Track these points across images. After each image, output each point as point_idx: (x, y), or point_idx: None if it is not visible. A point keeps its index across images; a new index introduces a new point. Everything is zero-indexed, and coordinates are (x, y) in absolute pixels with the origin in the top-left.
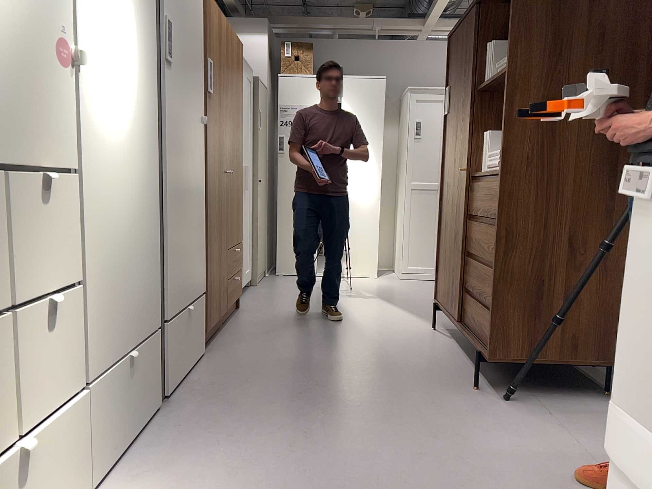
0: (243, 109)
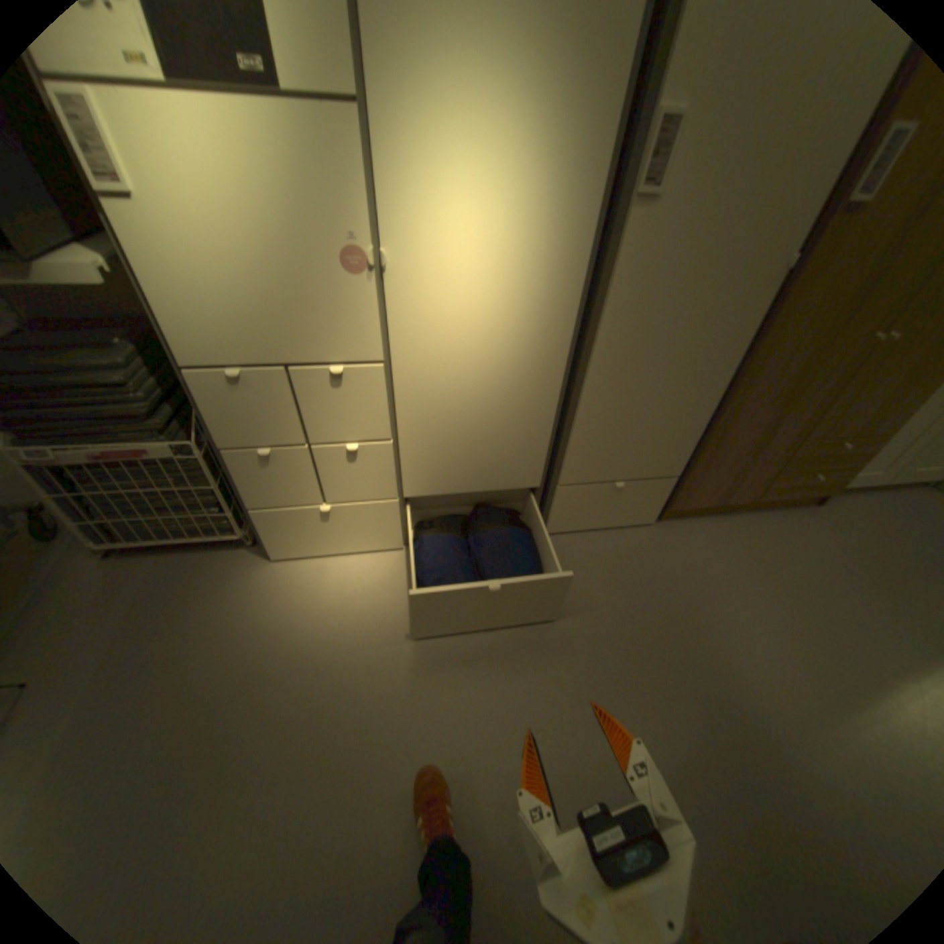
0: None
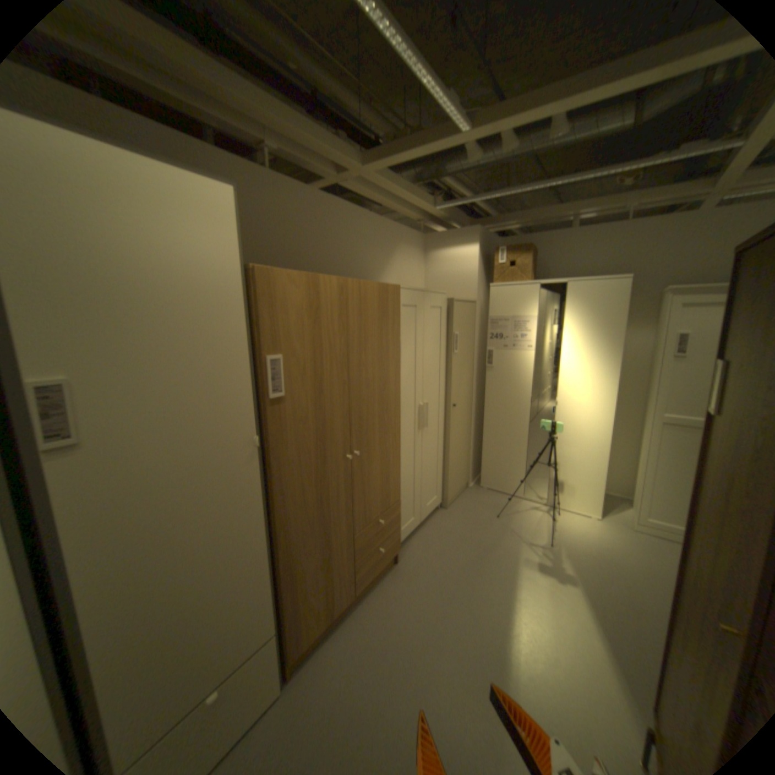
0: (400, 359)
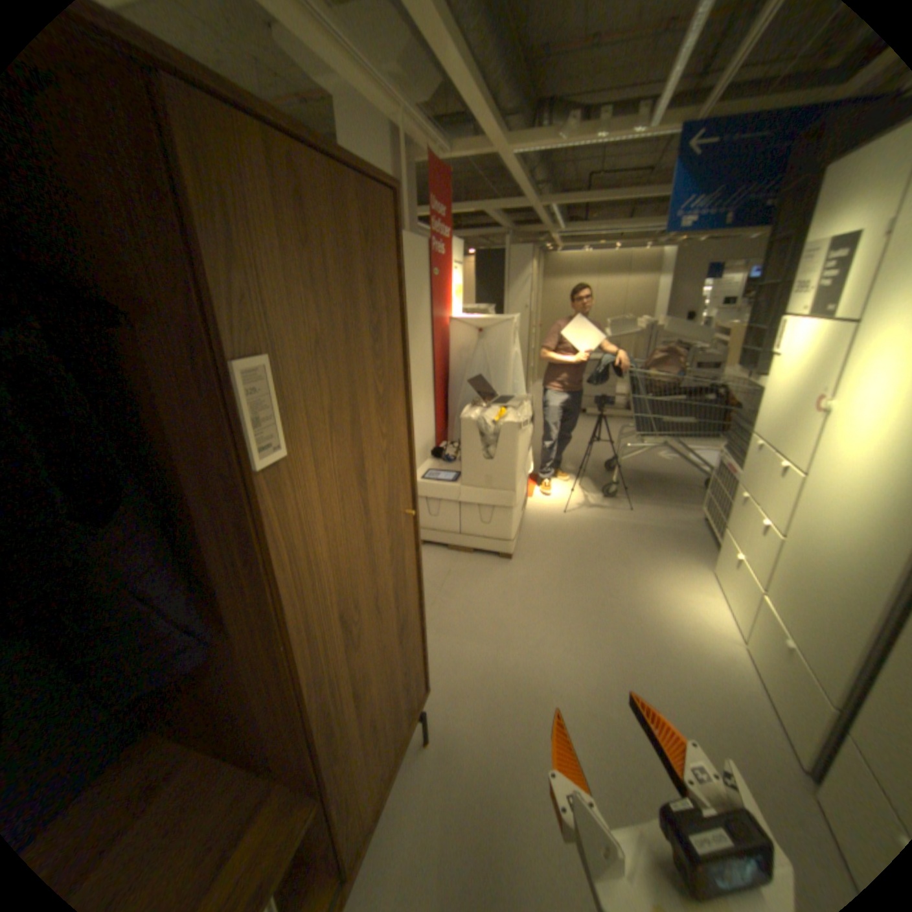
0: None
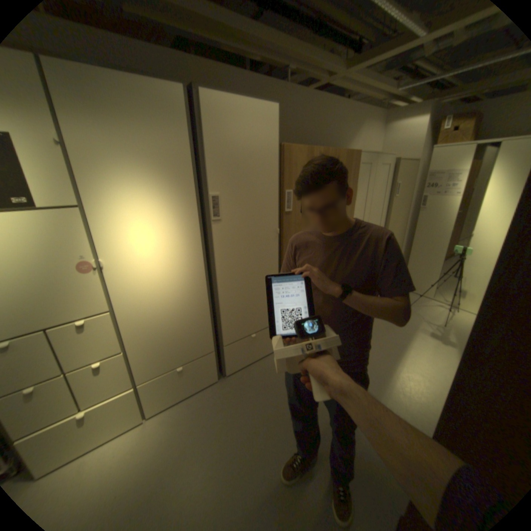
0: (355, 197)
